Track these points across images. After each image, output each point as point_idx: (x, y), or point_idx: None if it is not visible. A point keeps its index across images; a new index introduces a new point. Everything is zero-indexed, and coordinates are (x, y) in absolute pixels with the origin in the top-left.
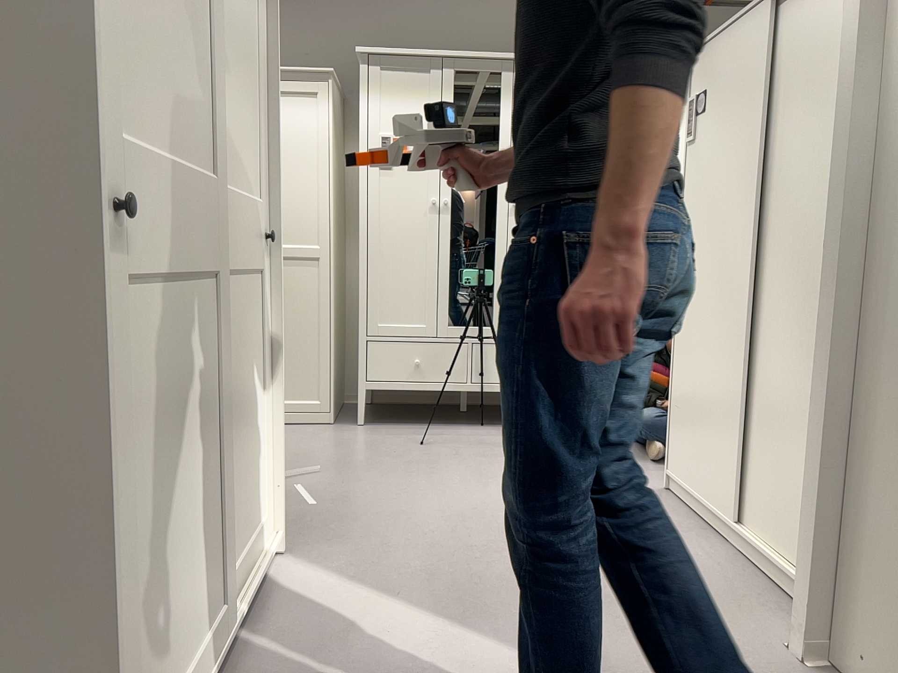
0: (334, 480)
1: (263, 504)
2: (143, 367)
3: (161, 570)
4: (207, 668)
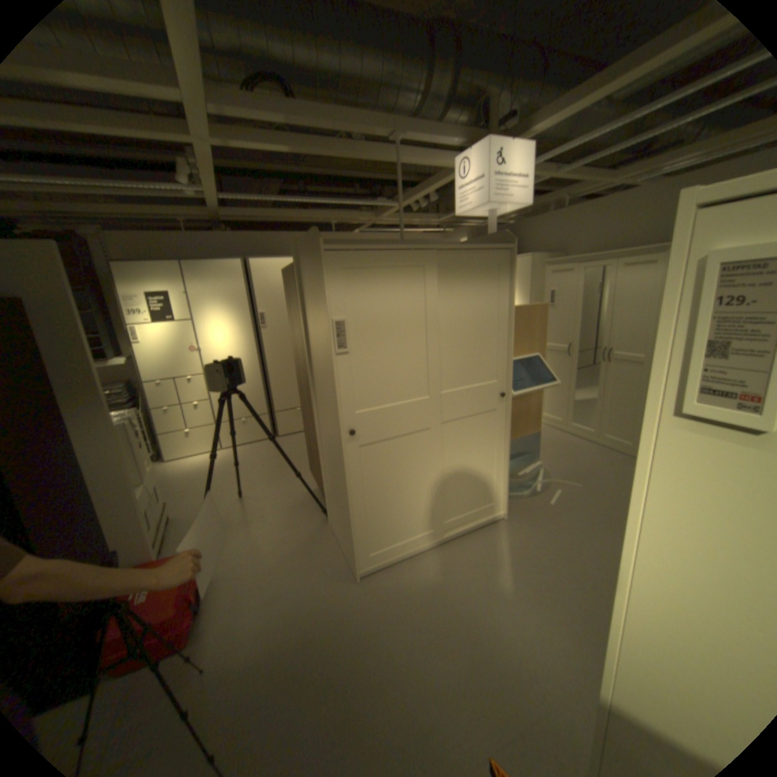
0: (583, 496)
1: (495, 498)
2: (379, 463)
3: (390, 513)
4: (421, 544)
